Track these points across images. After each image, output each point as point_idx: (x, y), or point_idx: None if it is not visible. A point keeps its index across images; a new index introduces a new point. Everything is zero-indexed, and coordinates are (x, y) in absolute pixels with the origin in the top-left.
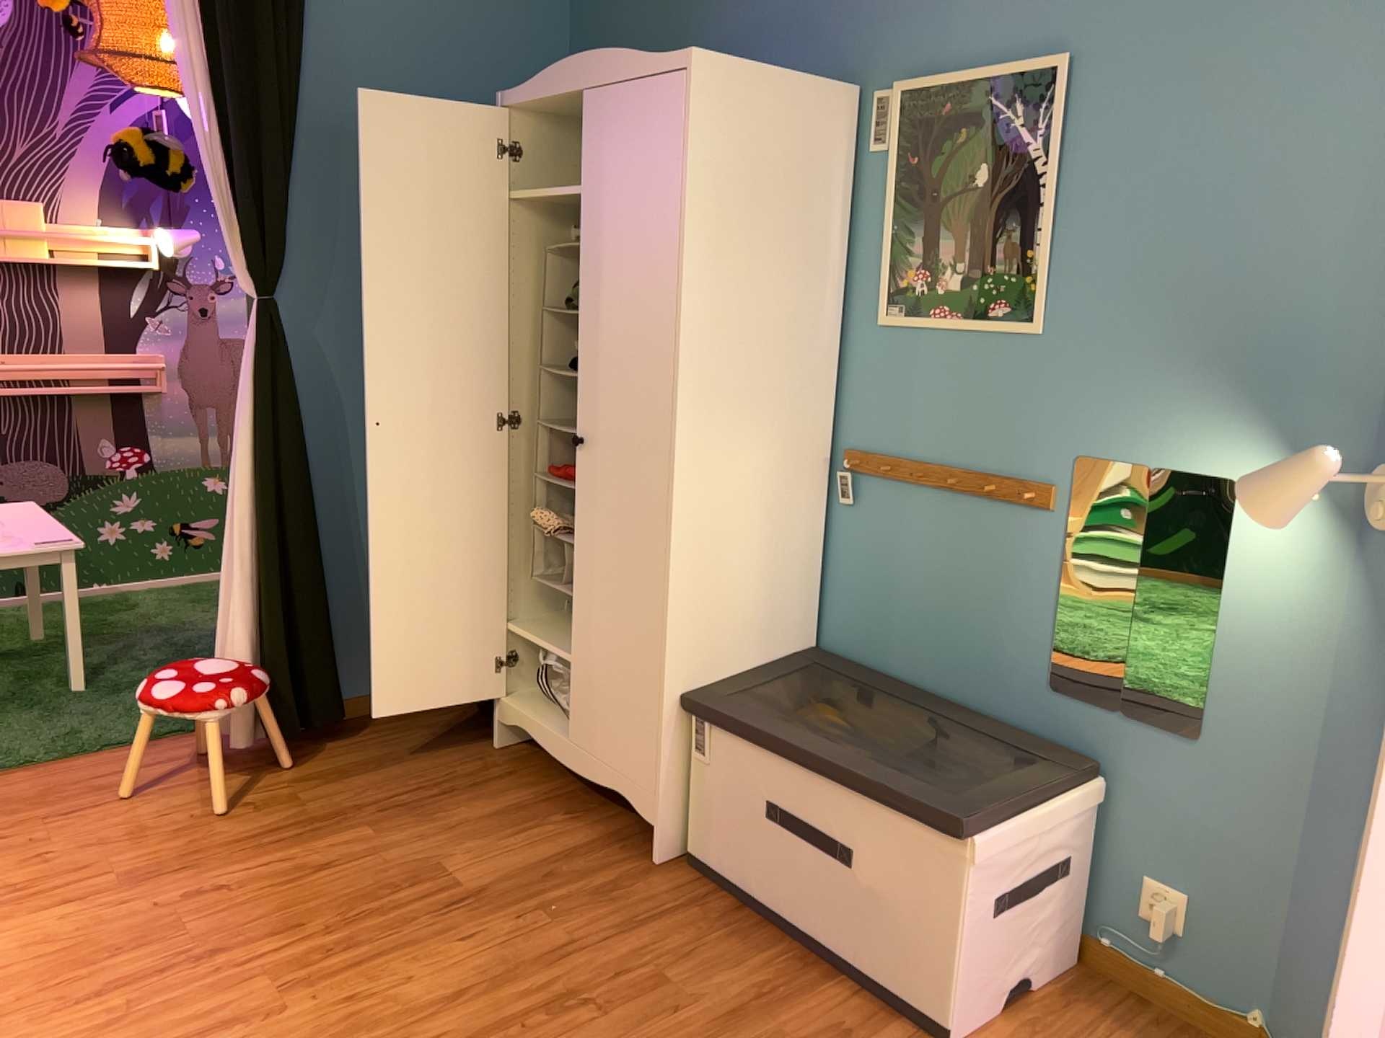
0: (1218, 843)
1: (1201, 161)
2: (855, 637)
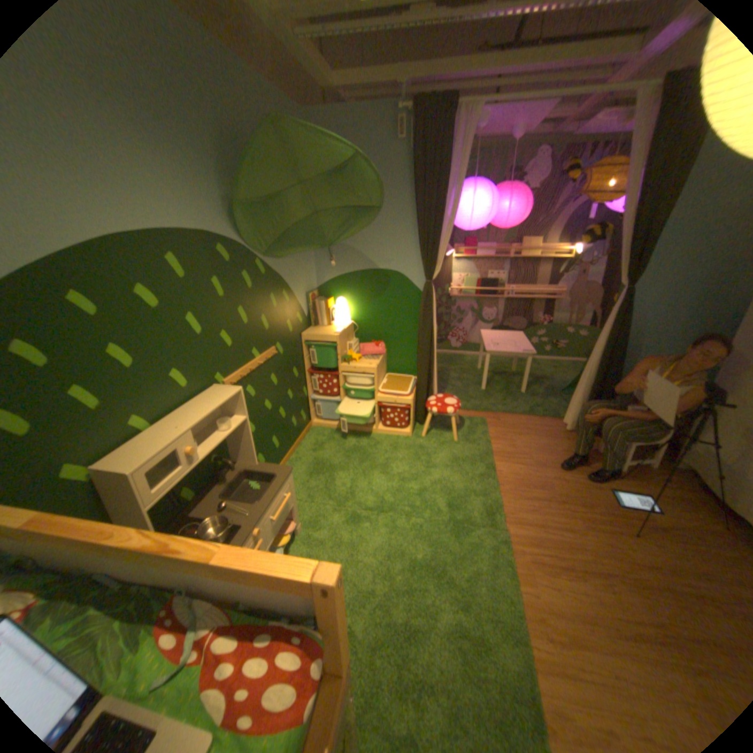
0: None
1: None
2: None
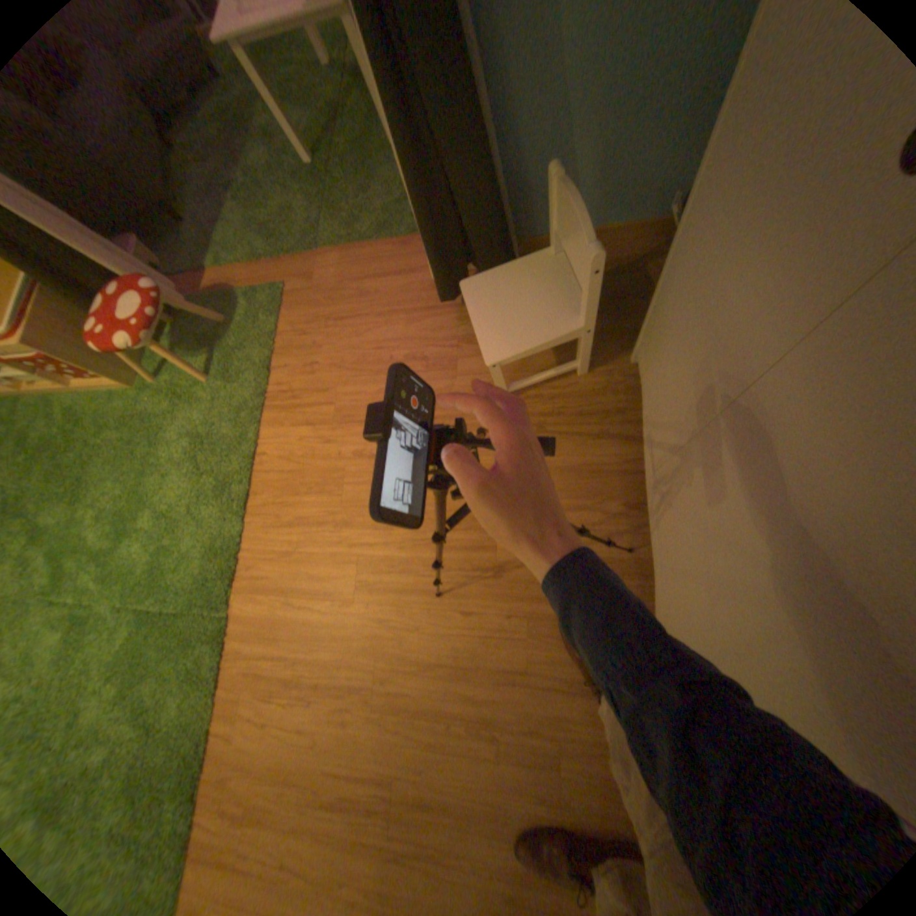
0: None
1: None
2: None
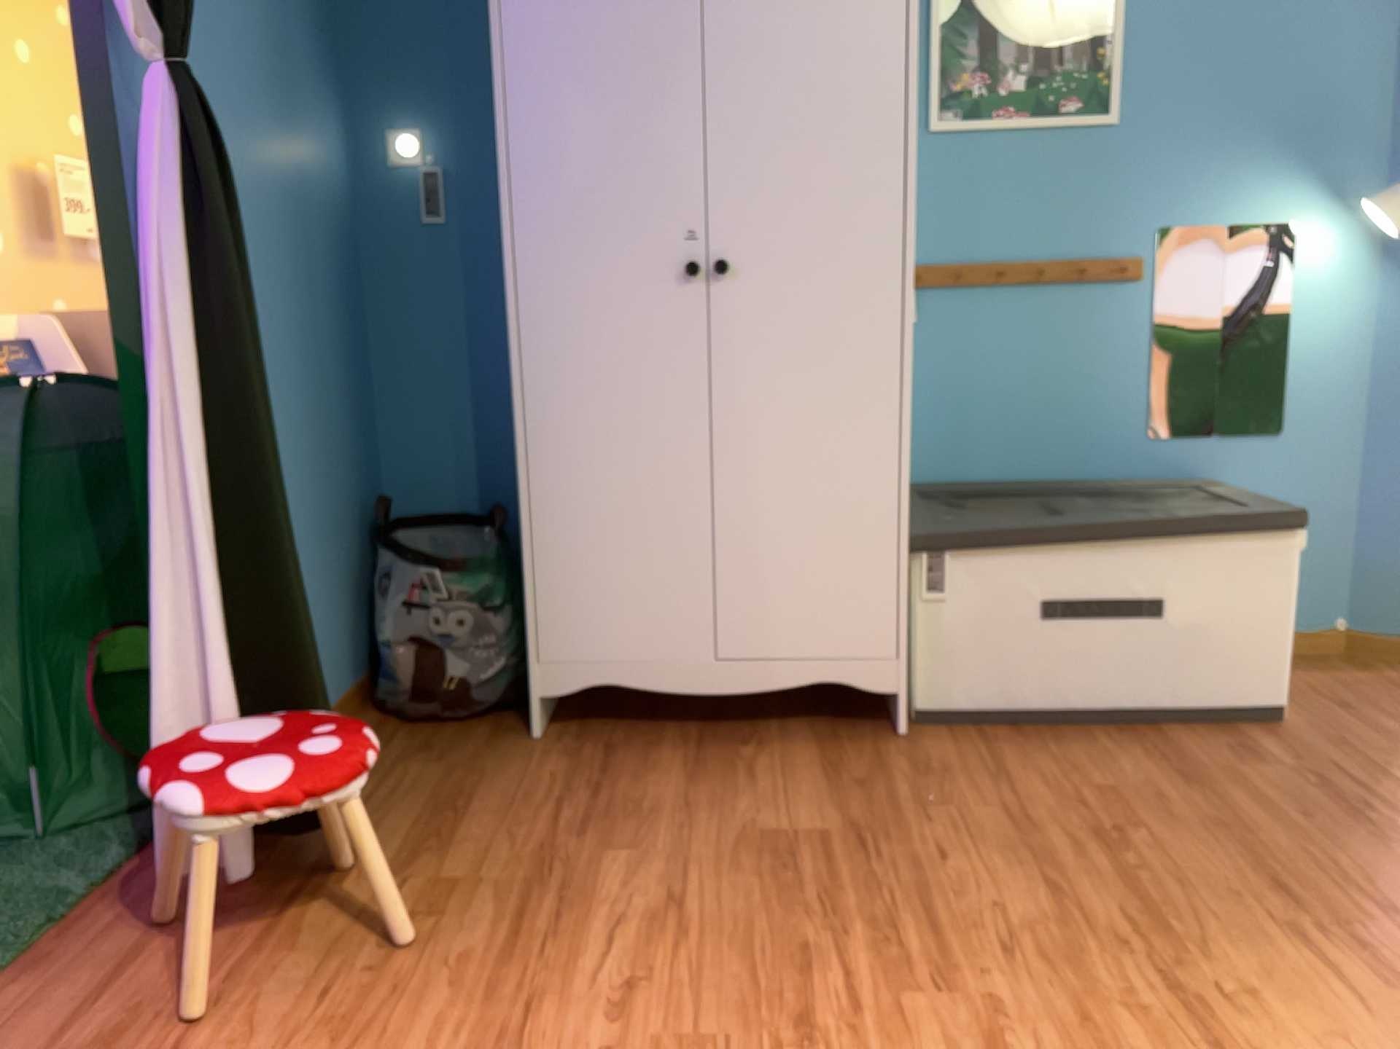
0: (1304, 508)
1: None
2: (926, 460)
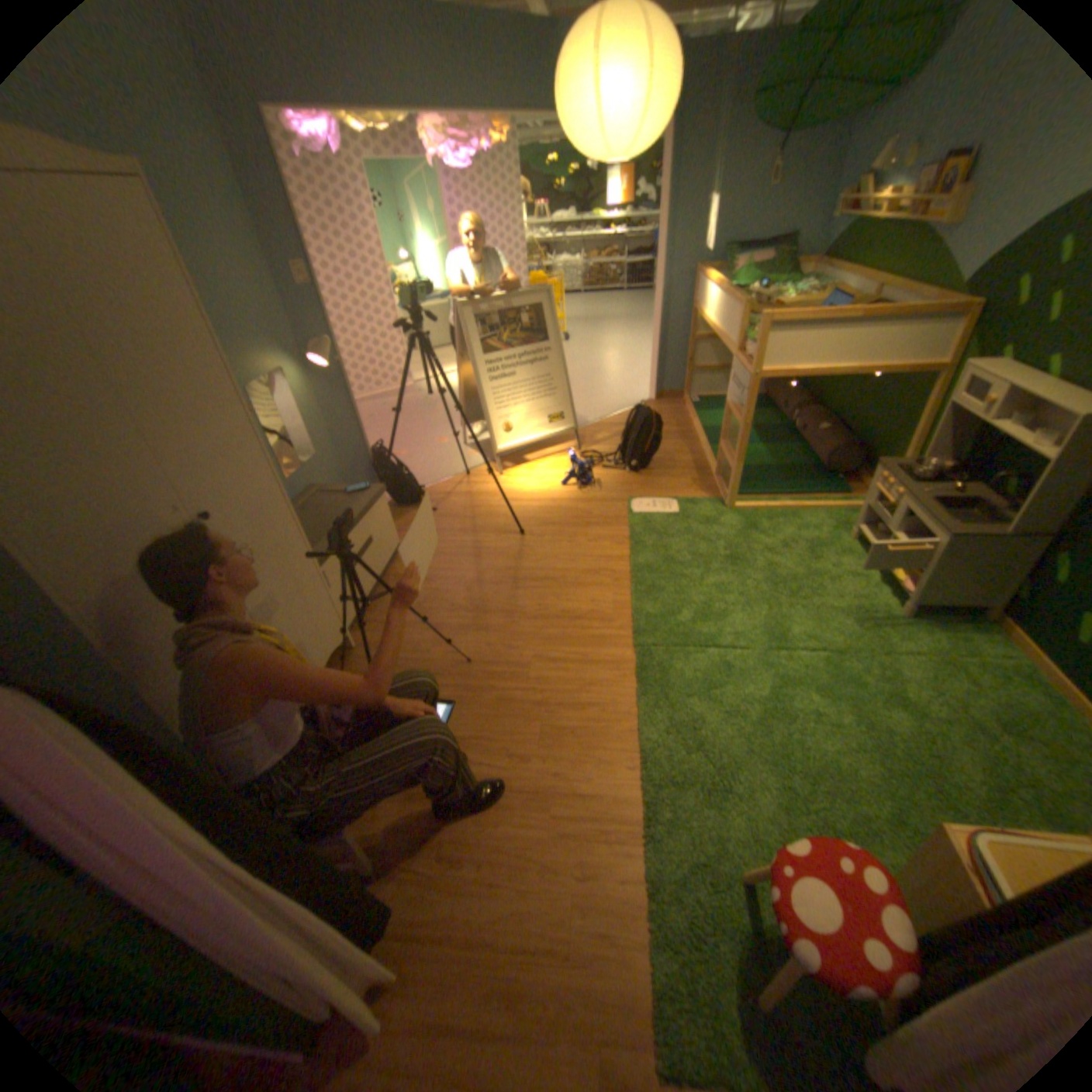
0: (329, 477)
1: (208, 247)
2: None
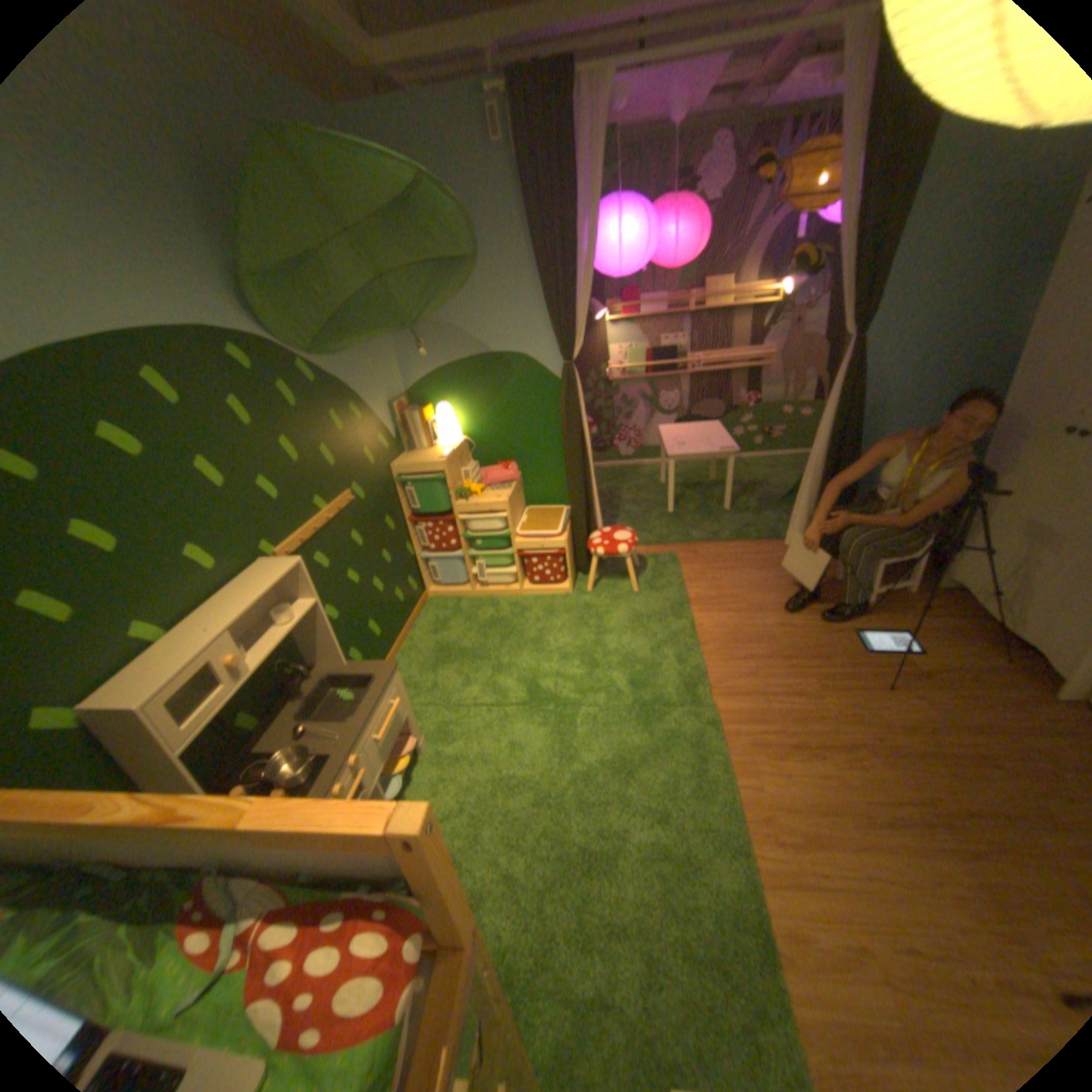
0: None
1: None
2: None
